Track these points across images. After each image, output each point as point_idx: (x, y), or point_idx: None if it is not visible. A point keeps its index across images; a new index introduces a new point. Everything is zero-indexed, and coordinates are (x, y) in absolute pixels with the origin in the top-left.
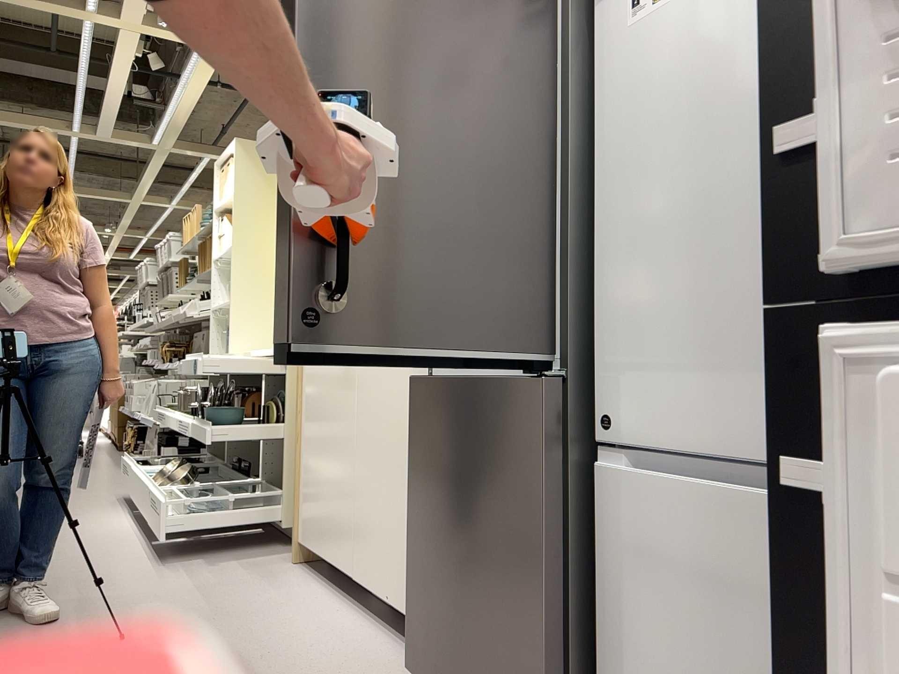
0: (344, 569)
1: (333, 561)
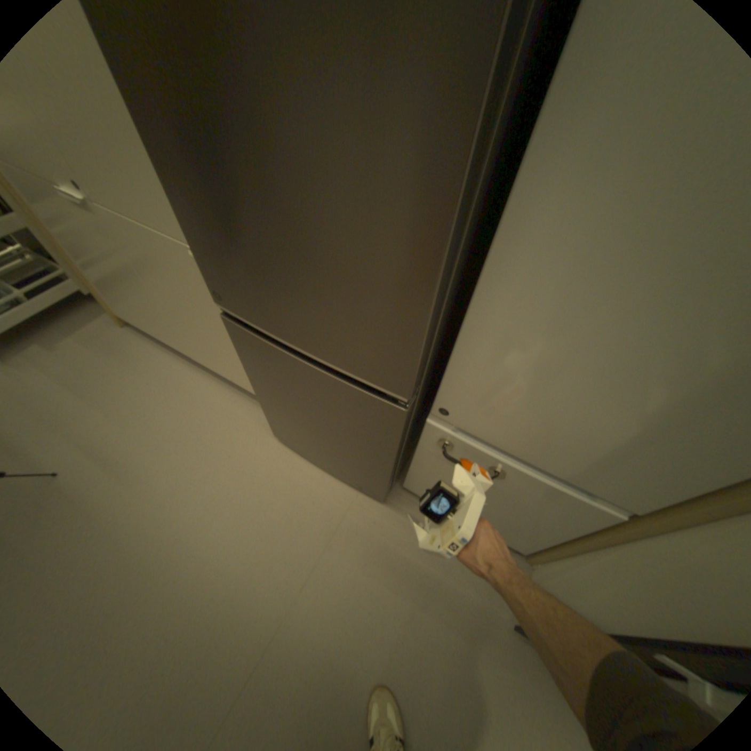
0: (180, 349)
1: (164, 340)
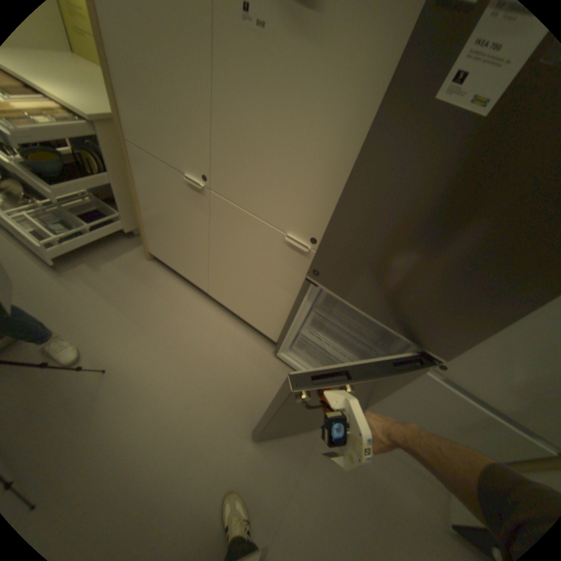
0: (200, 286)
1: (188, 278)
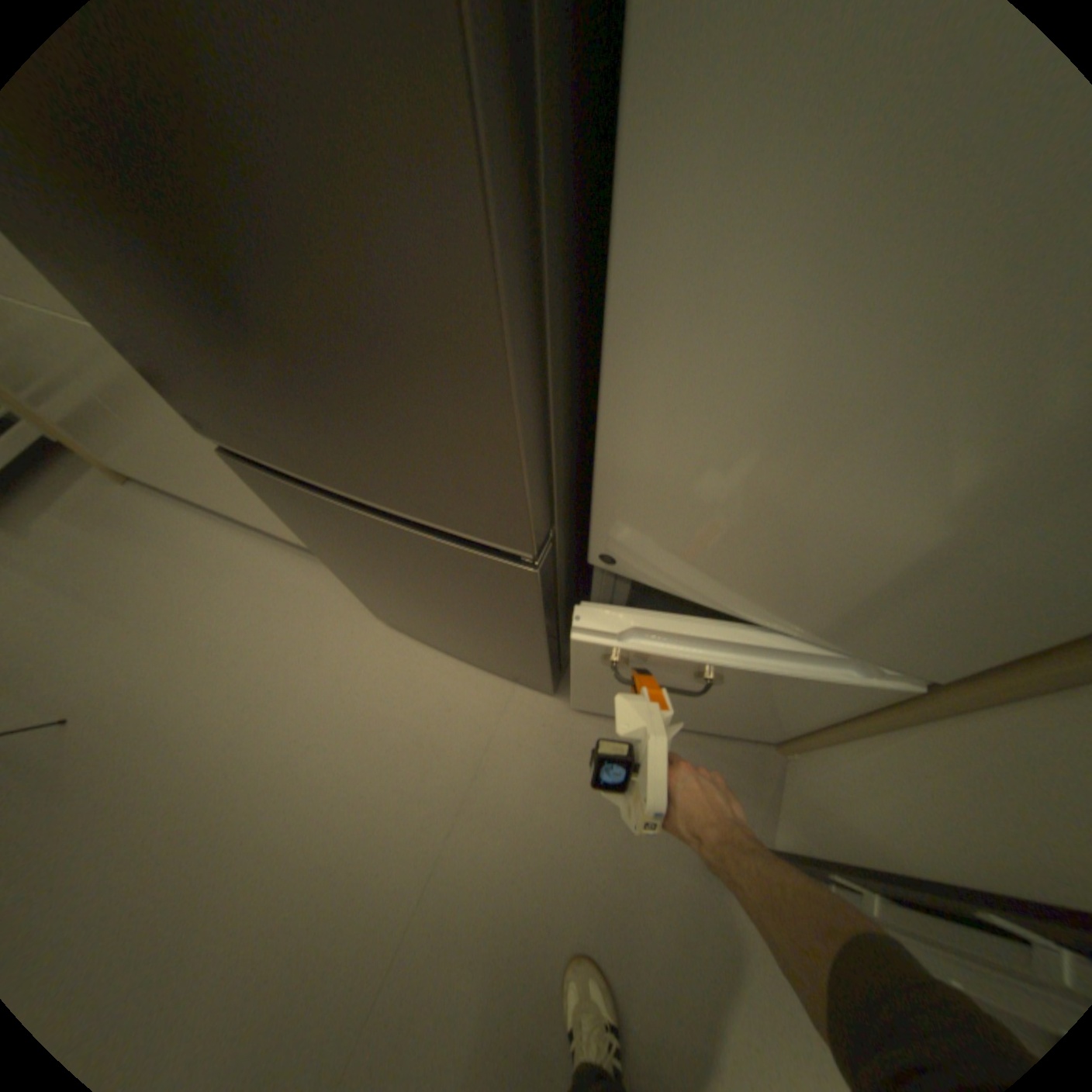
0: (211, 507)
1: (185, 497)
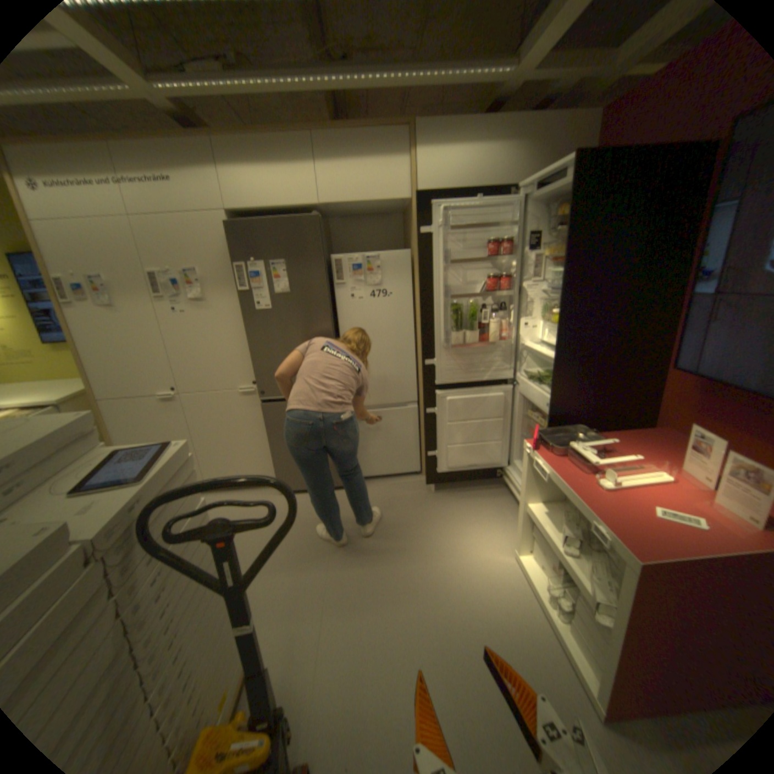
0: None
1: None
